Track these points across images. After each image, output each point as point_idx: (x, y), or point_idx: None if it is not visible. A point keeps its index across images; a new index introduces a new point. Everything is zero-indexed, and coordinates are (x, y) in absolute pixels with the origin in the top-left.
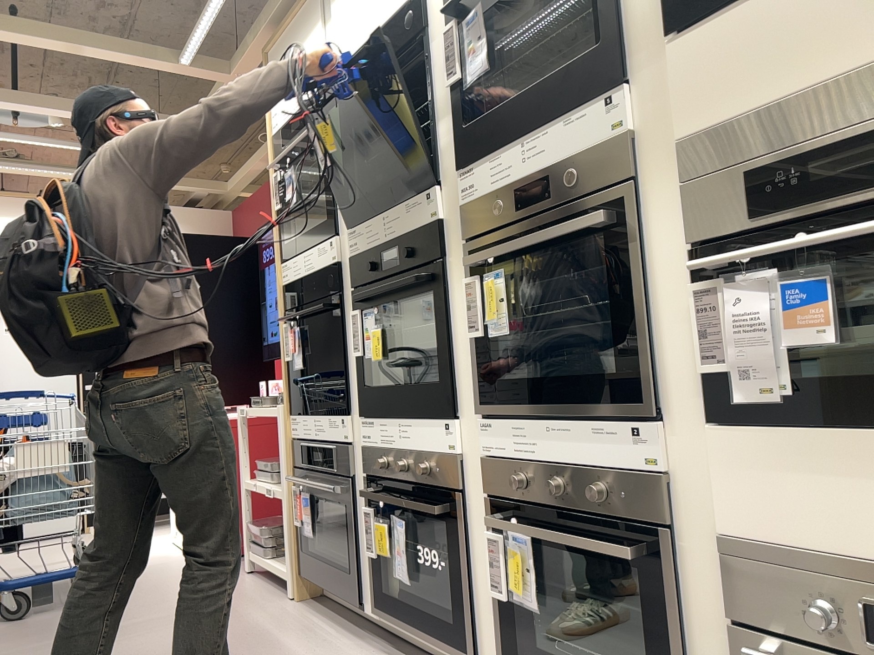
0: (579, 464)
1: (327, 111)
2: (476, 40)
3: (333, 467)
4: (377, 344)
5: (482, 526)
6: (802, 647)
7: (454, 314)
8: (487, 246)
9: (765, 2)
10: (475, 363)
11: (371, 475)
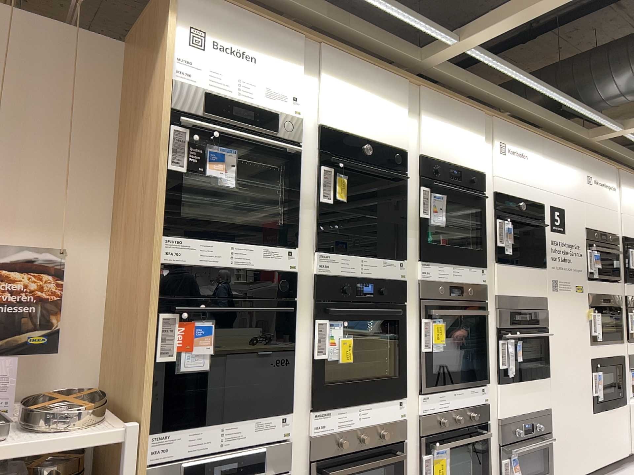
0: (464, 406)
1: (338, 160)
2: (440, 208)
3: (259, 470)
4: (350, 350)
5: (412, 455)
6: (509, 443)
7: (406, 335)
8: (433, 306)
9: (514, 269)
10: (420, 364)
11: (323, 456)
